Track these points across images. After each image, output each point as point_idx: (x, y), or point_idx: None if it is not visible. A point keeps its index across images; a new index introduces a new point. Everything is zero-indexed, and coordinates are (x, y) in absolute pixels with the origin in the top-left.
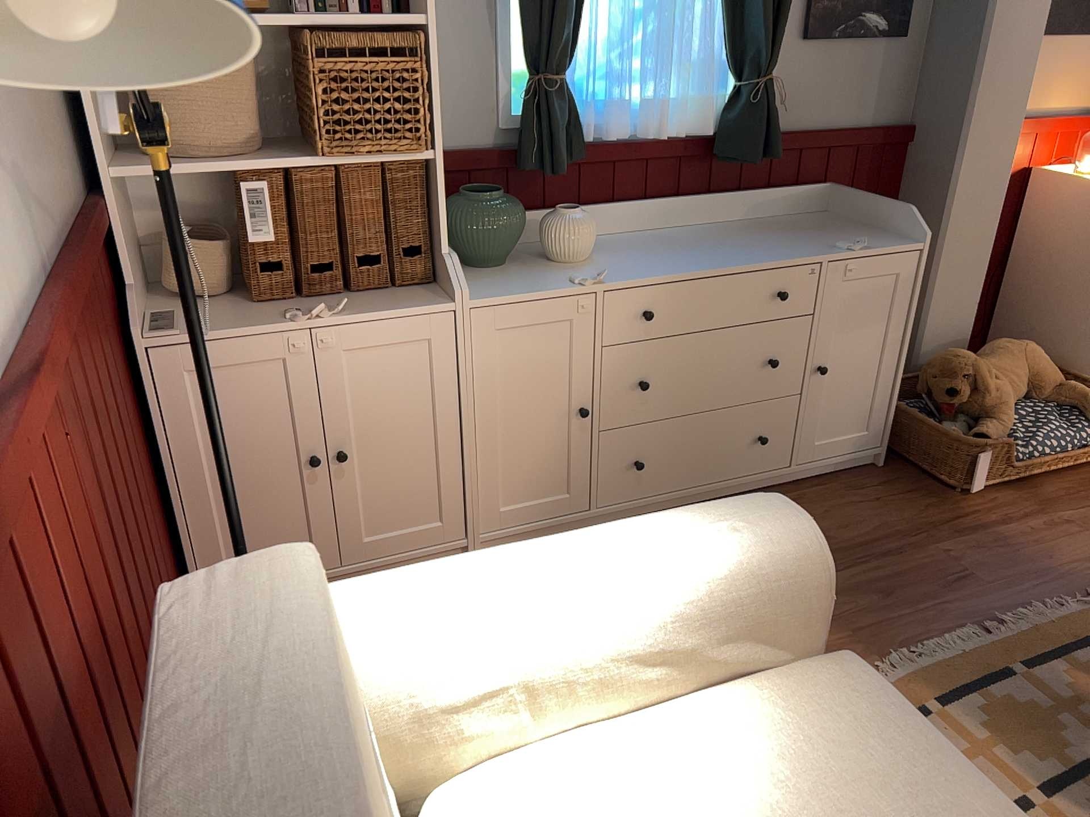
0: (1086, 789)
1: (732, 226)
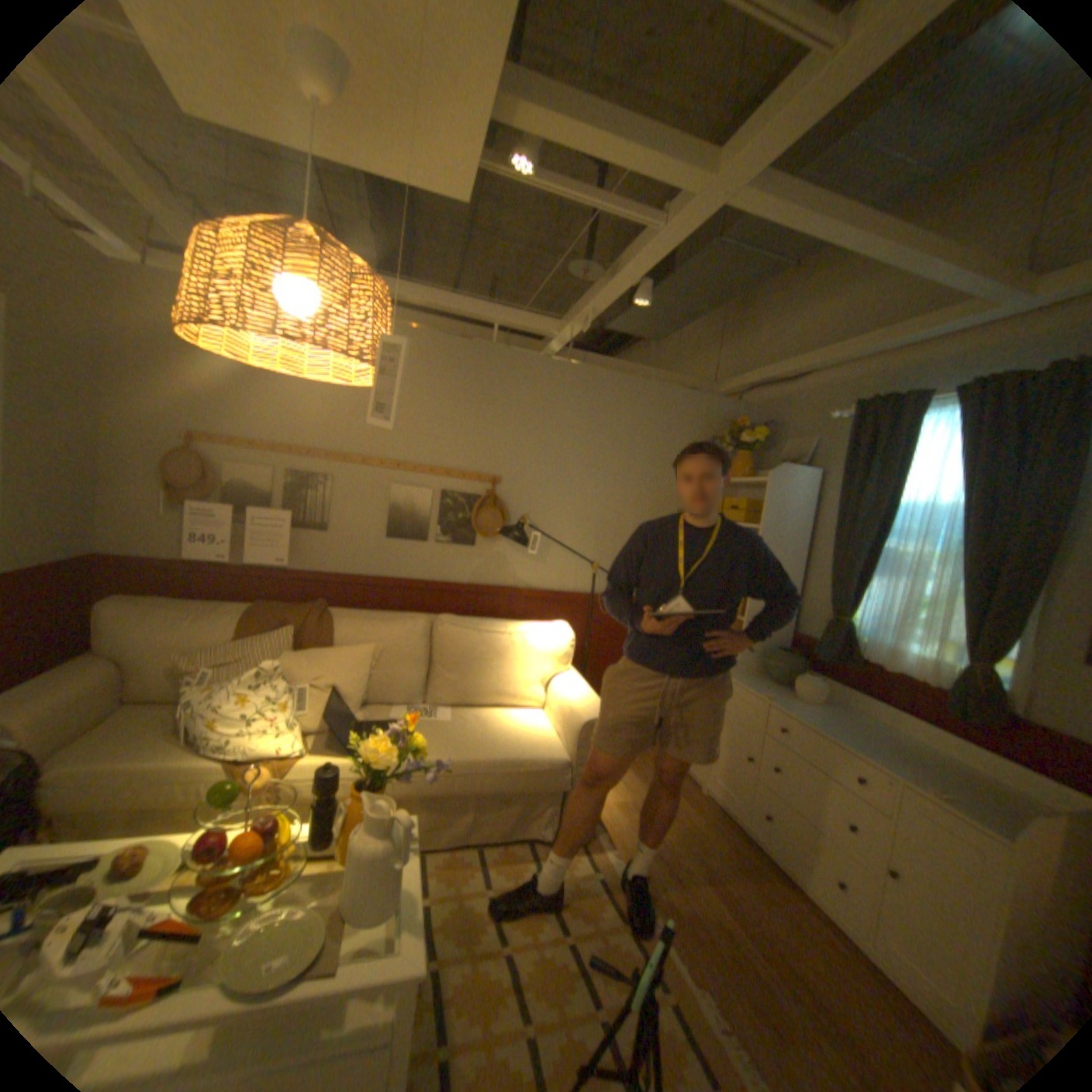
0: (579, 976)
1: (957, 766)
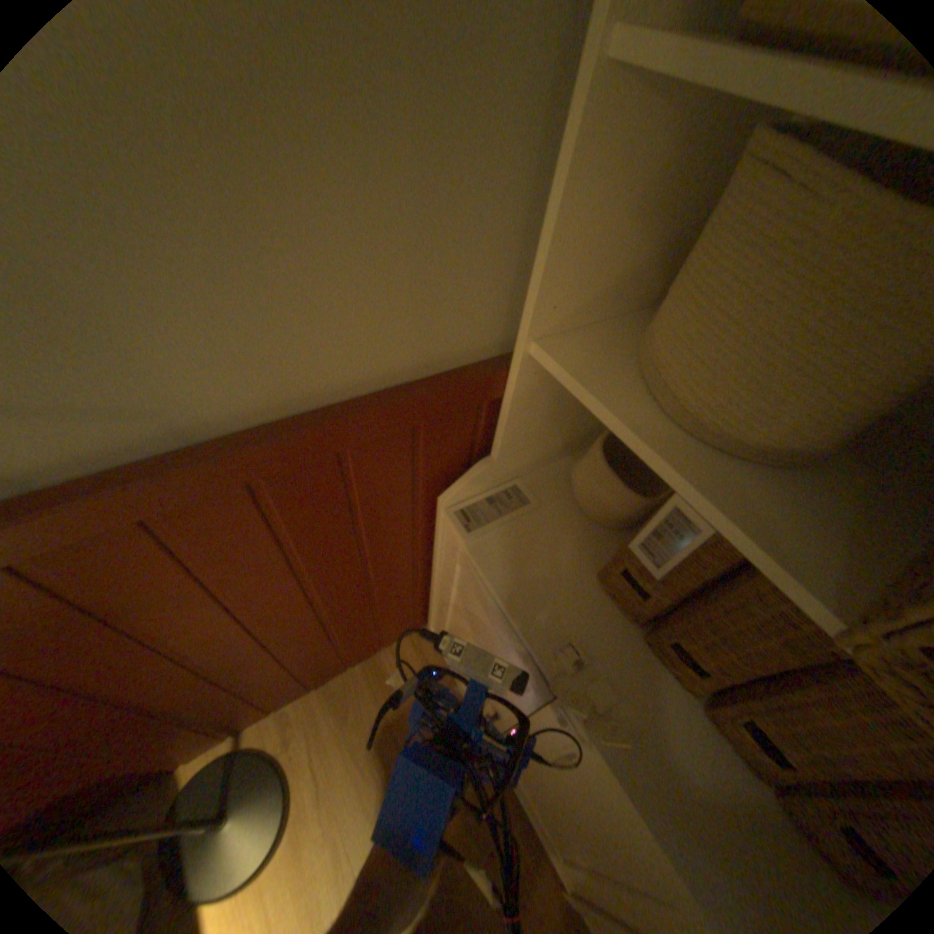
0: None
1: None
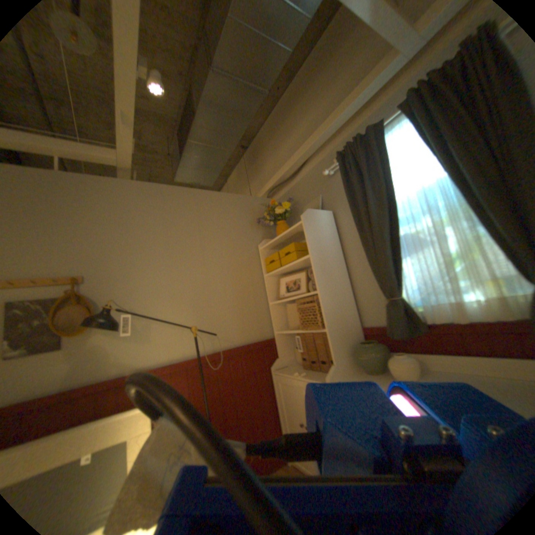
0: None
1: None
